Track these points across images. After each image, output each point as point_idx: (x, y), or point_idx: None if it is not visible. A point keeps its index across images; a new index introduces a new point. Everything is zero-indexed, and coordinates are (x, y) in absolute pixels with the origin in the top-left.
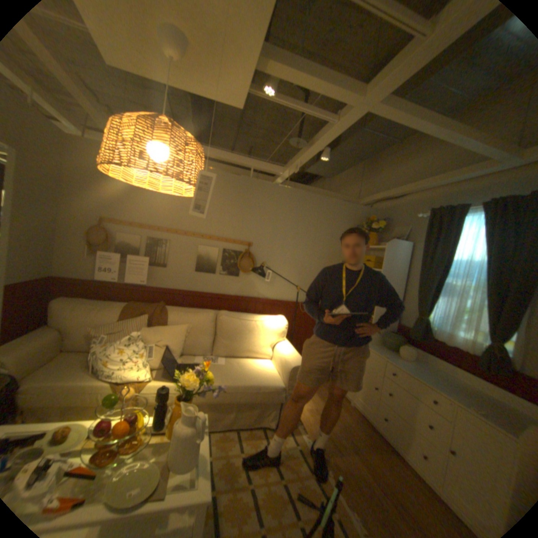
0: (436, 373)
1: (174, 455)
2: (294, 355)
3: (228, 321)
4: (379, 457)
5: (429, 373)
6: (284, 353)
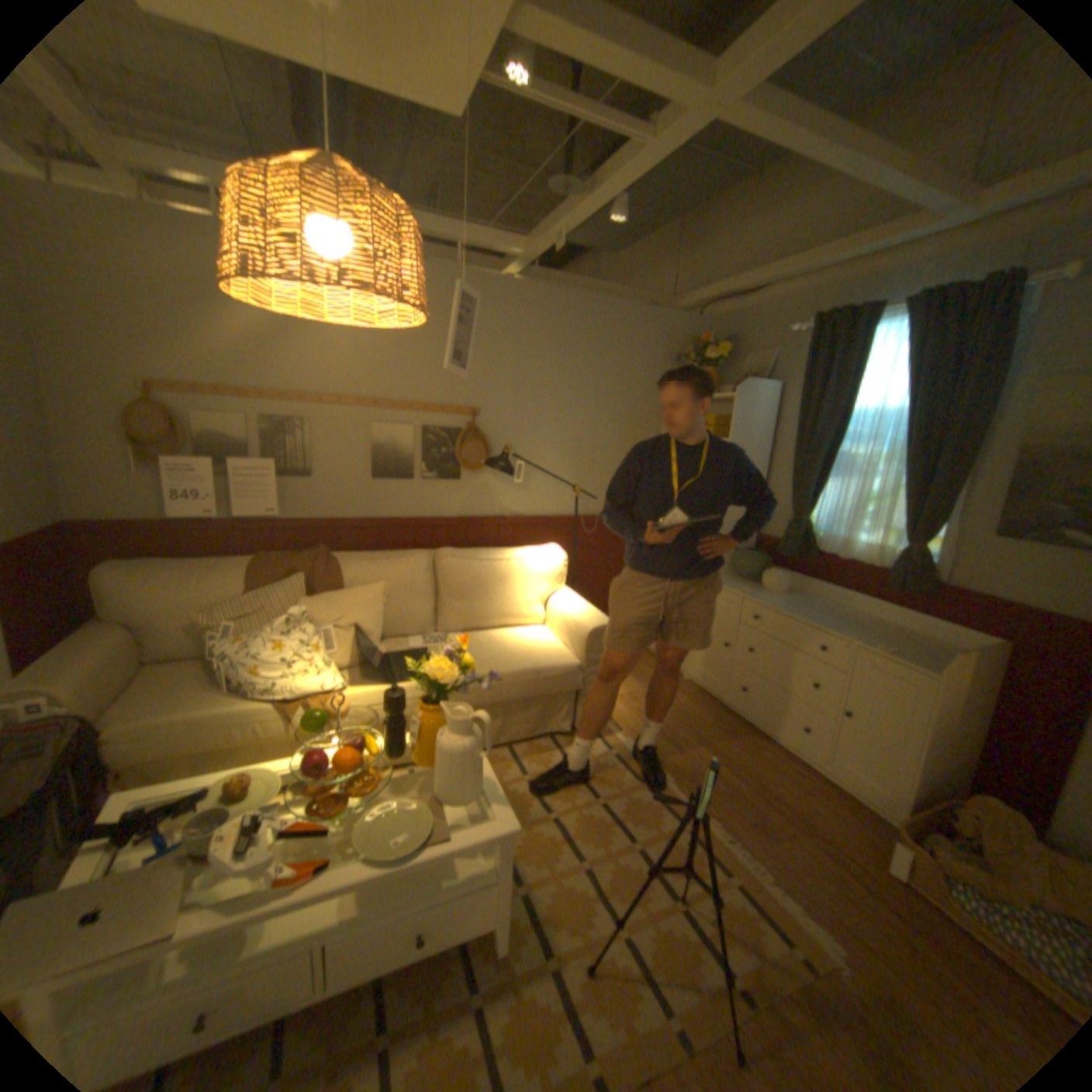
0: (821, 605)
1: (447, 780)
2: (588, 610)
3: (459, 566)
4: (737, 744)
5: (810, 607)
6: (569, 609)
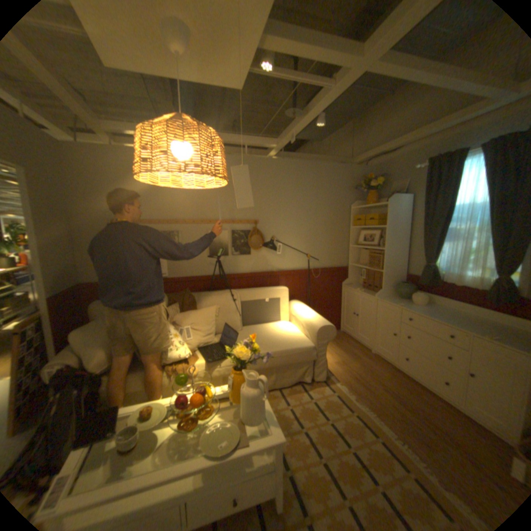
0: (449, 311)
1: (246, 411)
2: (317, 317)
3: (252, 296)
4: (405, 390)
5: (442, 313)
6: (307, 317)
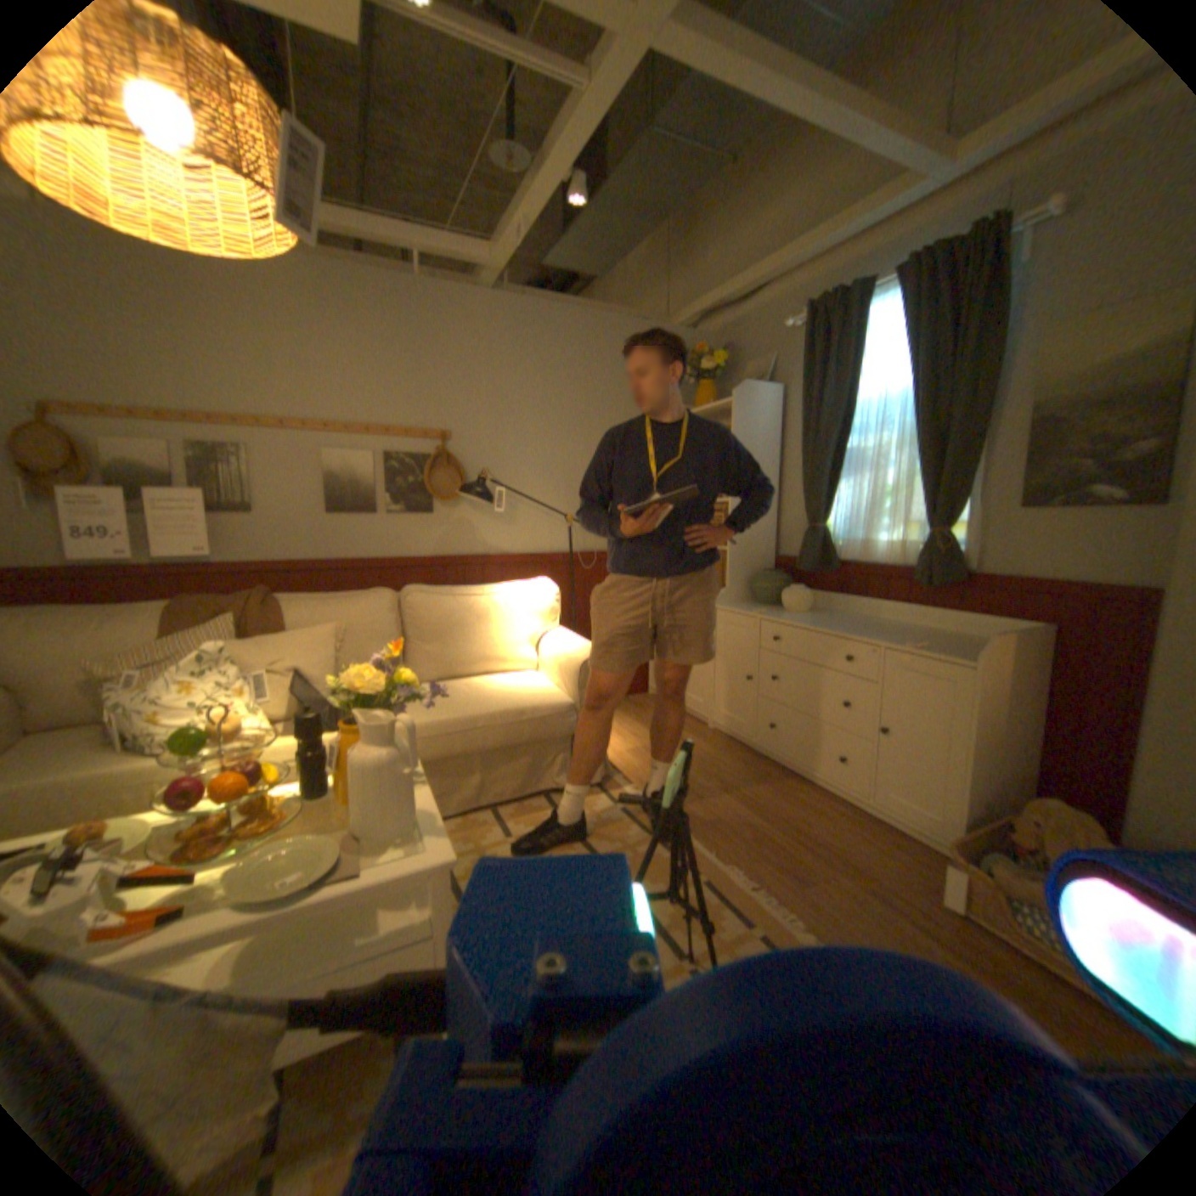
0: (849, 618)
1: (359, 802)
2: (582, 643)
3: (428, 600)
4: (766, 787)
5: (835, 620)
6: (561, 644)
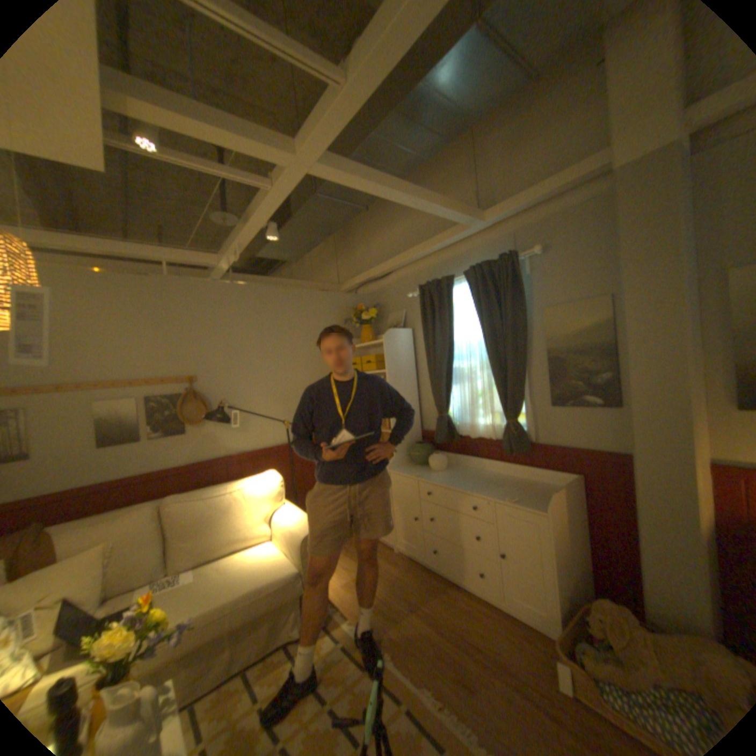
0: (469, 473)
1: None
2: (302, 520)
3: (183, 509)
4: (437, 601)
5: (462, 477)
6: (287, 523)
